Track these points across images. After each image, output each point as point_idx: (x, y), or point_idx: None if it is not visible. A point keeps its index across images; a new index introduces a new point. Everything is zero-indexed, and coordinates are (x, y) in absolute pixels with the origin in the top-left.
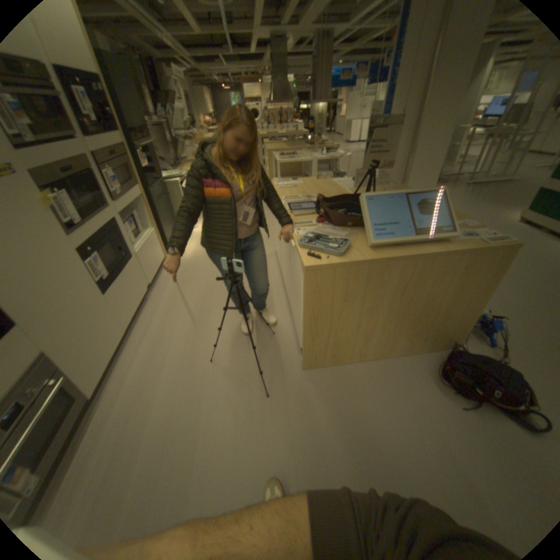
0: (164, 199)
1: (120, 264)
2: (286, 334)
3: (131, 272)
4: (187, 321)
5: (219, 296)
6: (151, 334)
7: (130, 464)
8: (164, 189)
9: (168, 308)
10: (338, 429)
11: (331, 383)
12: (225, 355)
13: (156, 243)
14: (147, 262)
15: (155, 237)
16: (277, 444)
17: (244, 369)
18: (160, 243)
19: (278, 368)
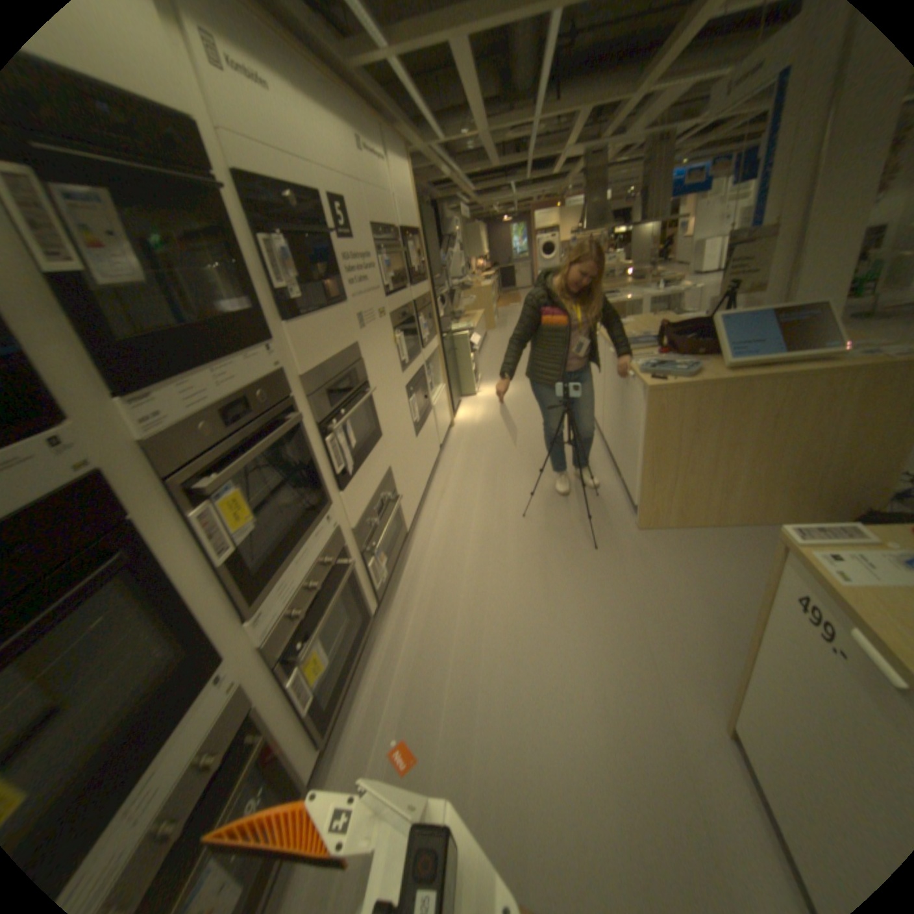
0: (451, 356)
1: (424, 413)
2: (613, 498)
3: (430, 426)
4: (488, 483)
5: (521, 461)
6: (450, 492)
7: (455, 587)
8: (451, 344)
9: (463, 470)
10: (688, 583)
11: (677, 544)
12: (538, 513)
13: (445, 402)
14: (439, 421)
15: (445, 396)
16: (611, 588)
17: (564, 526)
18: (448, 403)
19: (605, 528)
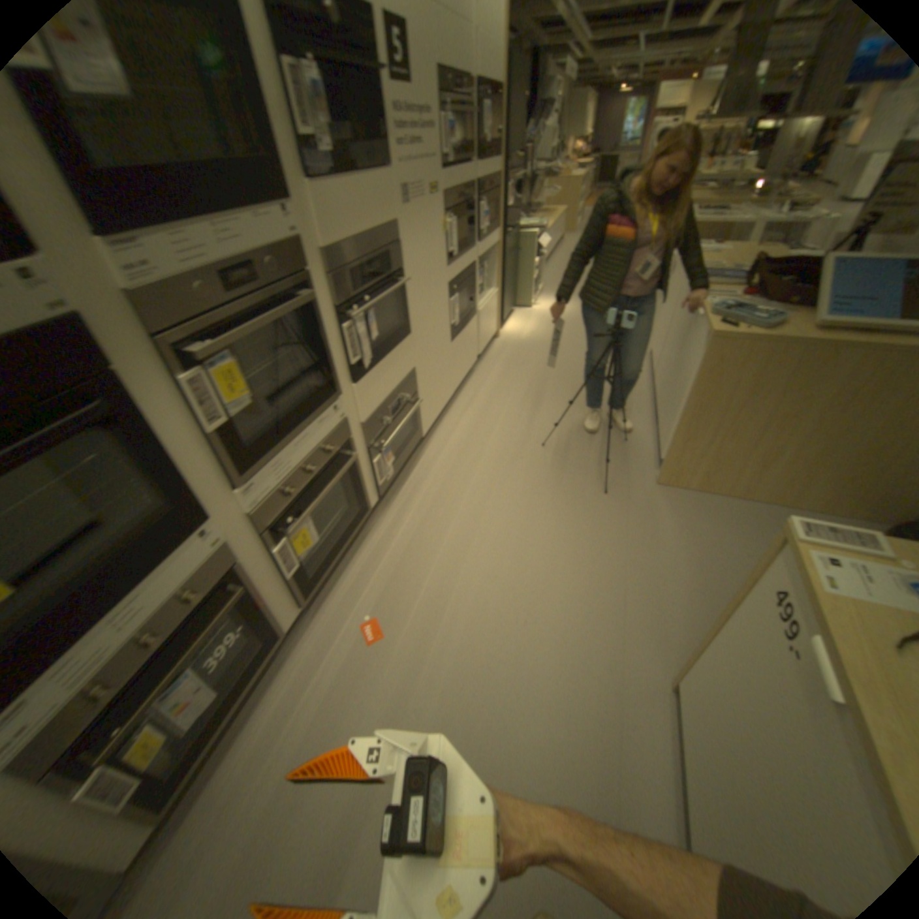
0: (513, 257)
1: (467, 318)
2: (642, 447)
3: (471, 333)
4: (518, 405)
5: (559, 389)
6: (477, 407)
7: (457, 499)
8: (516, 243)
9: (496, 387)
10: (688, 547)
11: (693, 508)
12: (559, 446)
13: (494, 310)
14: (483, 329)
15: (496, 302)
16: (608, 534)
17: (581, 465)
18: (497, 312)
19: (623, 475)
